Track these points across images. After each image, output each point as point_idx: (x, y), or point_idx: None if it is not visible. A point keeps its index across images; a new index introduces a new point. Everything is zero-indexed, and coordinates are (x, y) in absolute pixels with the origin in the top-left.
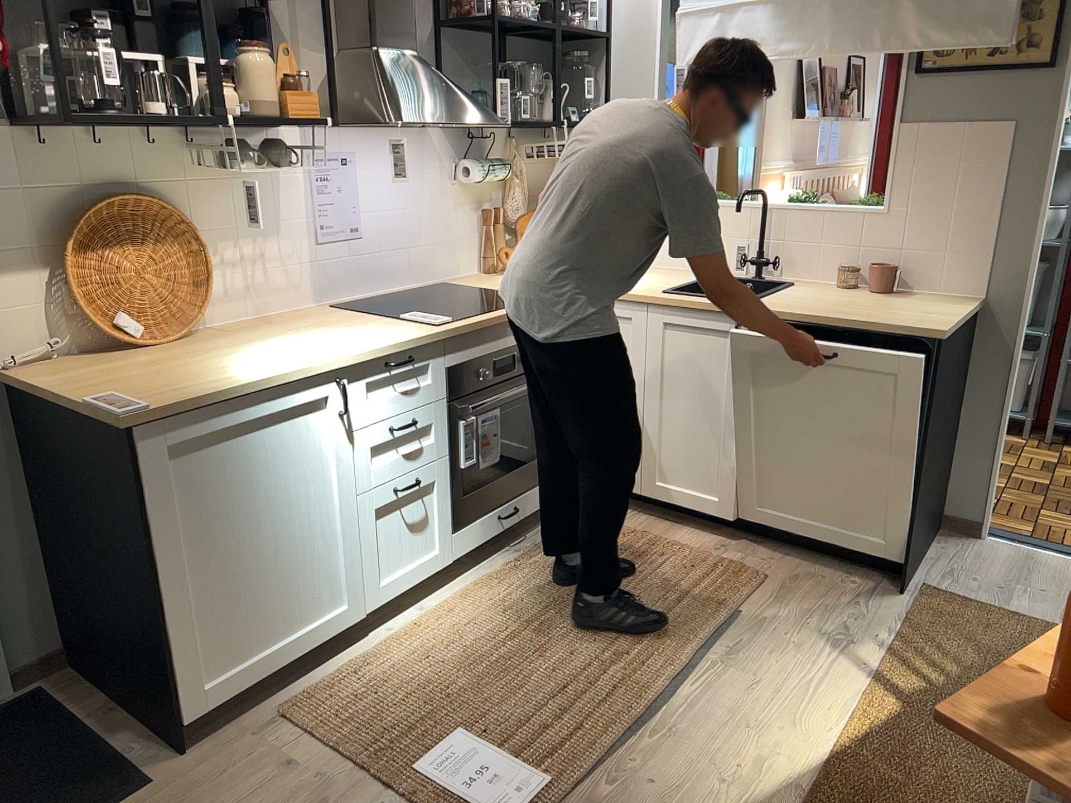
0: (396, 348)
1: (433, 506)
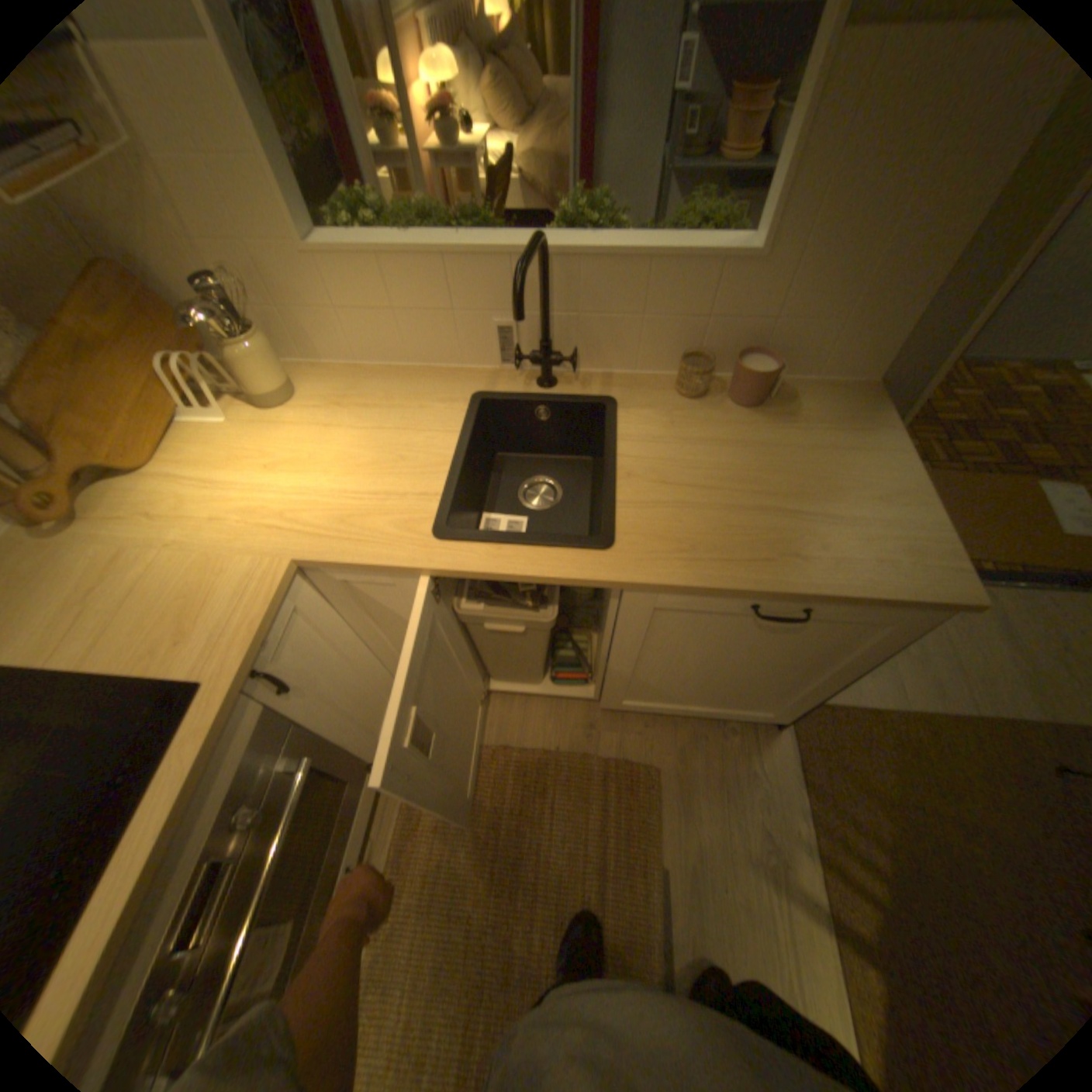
0: None
1: None
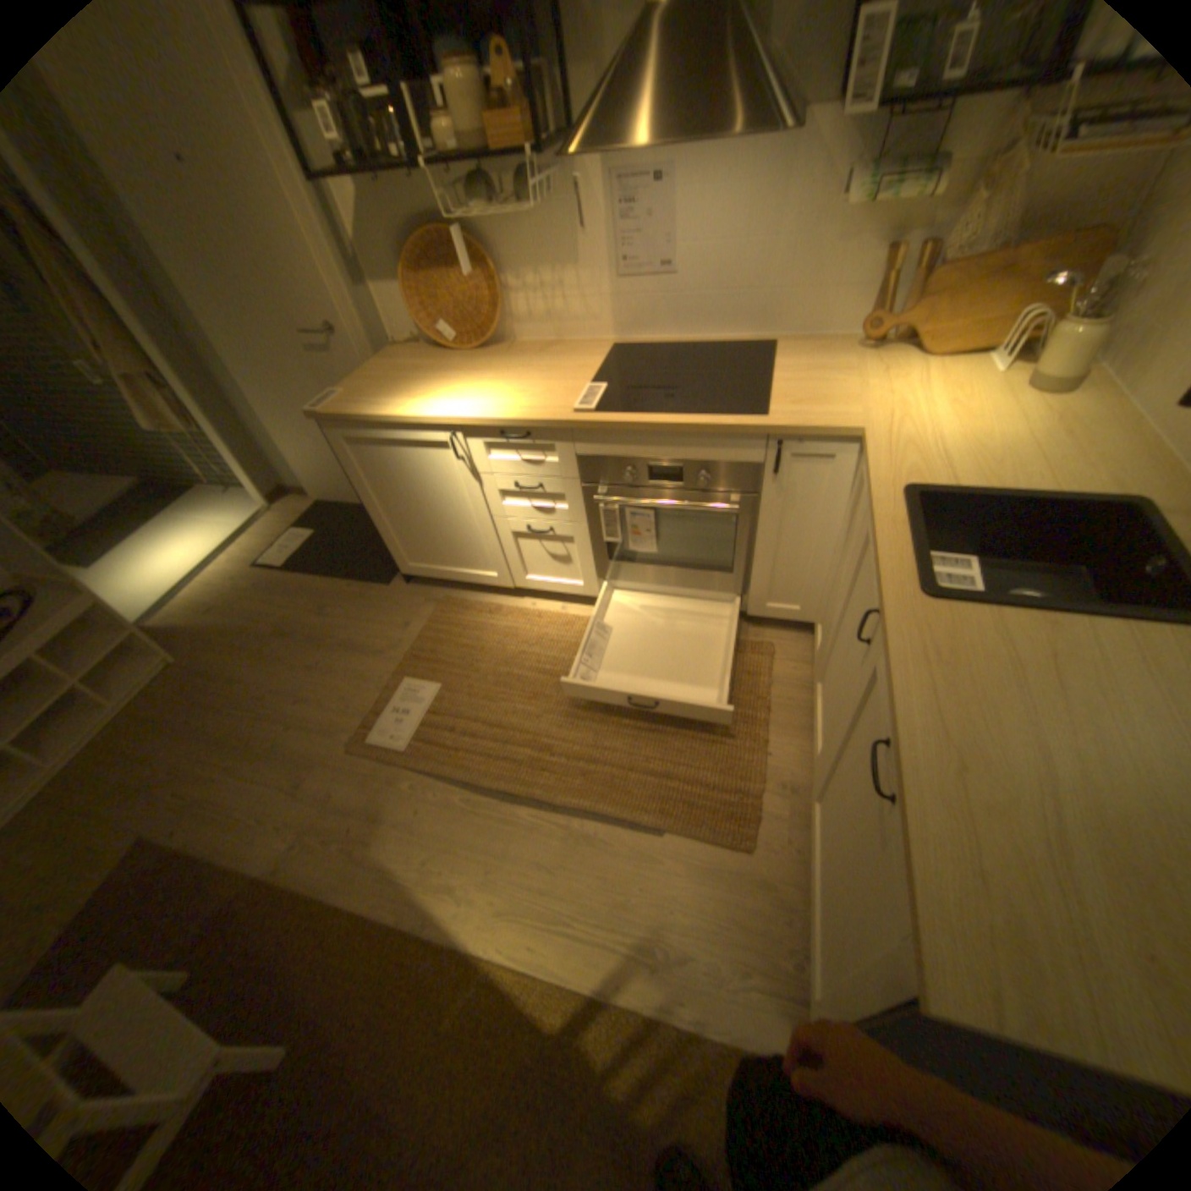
0: (505, 423)
1: (573, 551)
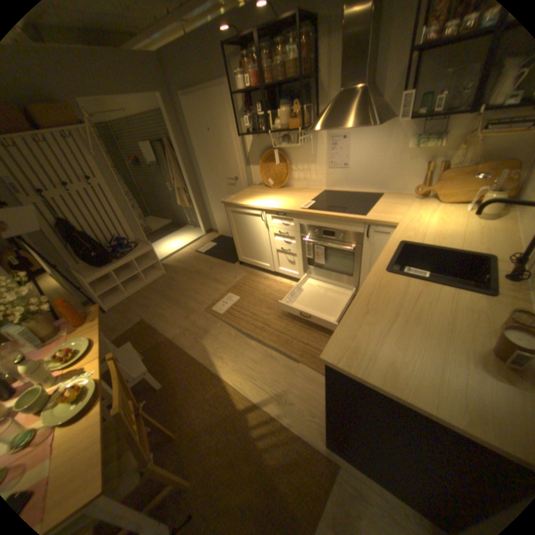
0: (277, 210)
1: (295, 260)
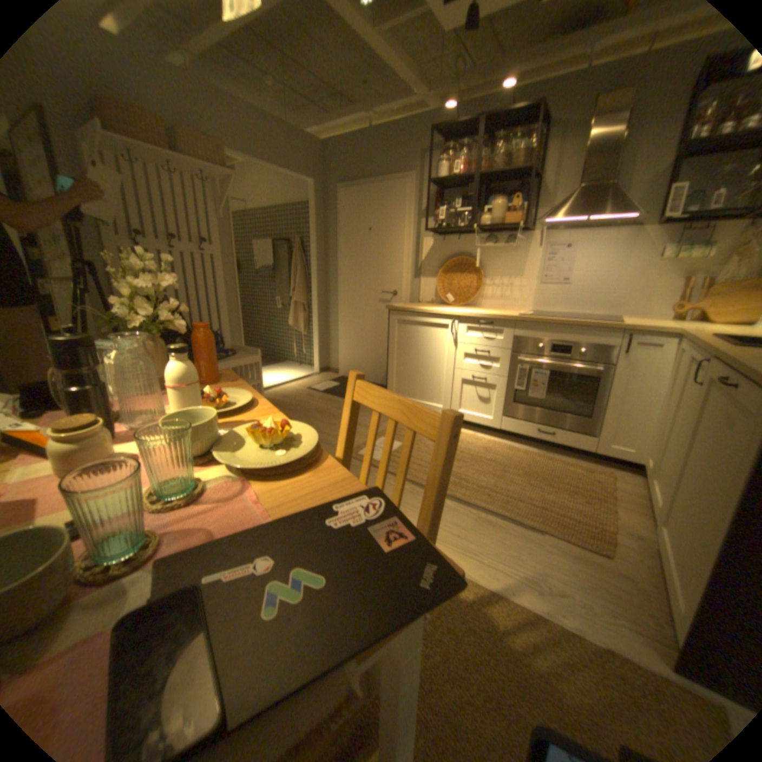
0: (482, 316)
1: (493, 395)
